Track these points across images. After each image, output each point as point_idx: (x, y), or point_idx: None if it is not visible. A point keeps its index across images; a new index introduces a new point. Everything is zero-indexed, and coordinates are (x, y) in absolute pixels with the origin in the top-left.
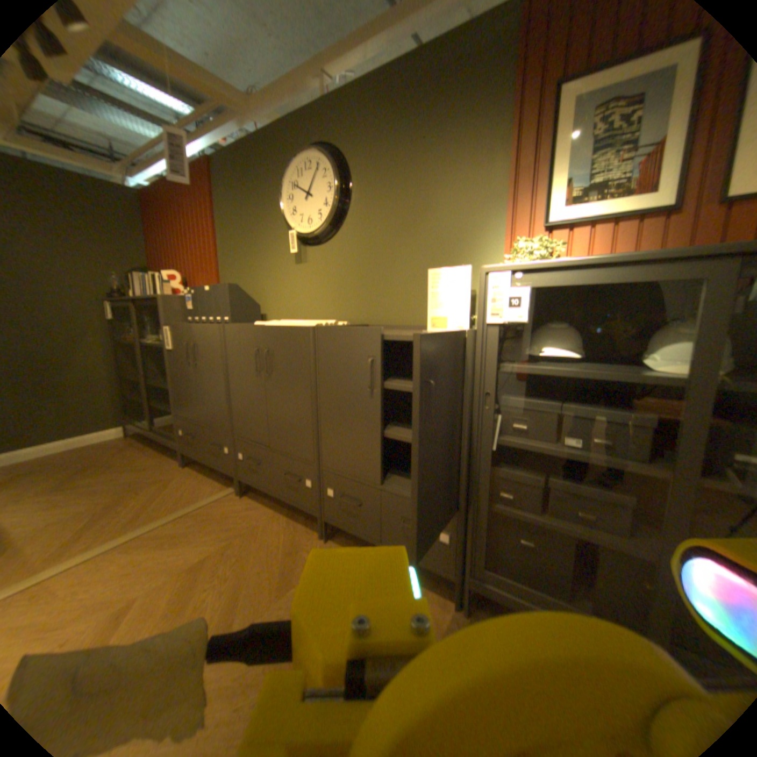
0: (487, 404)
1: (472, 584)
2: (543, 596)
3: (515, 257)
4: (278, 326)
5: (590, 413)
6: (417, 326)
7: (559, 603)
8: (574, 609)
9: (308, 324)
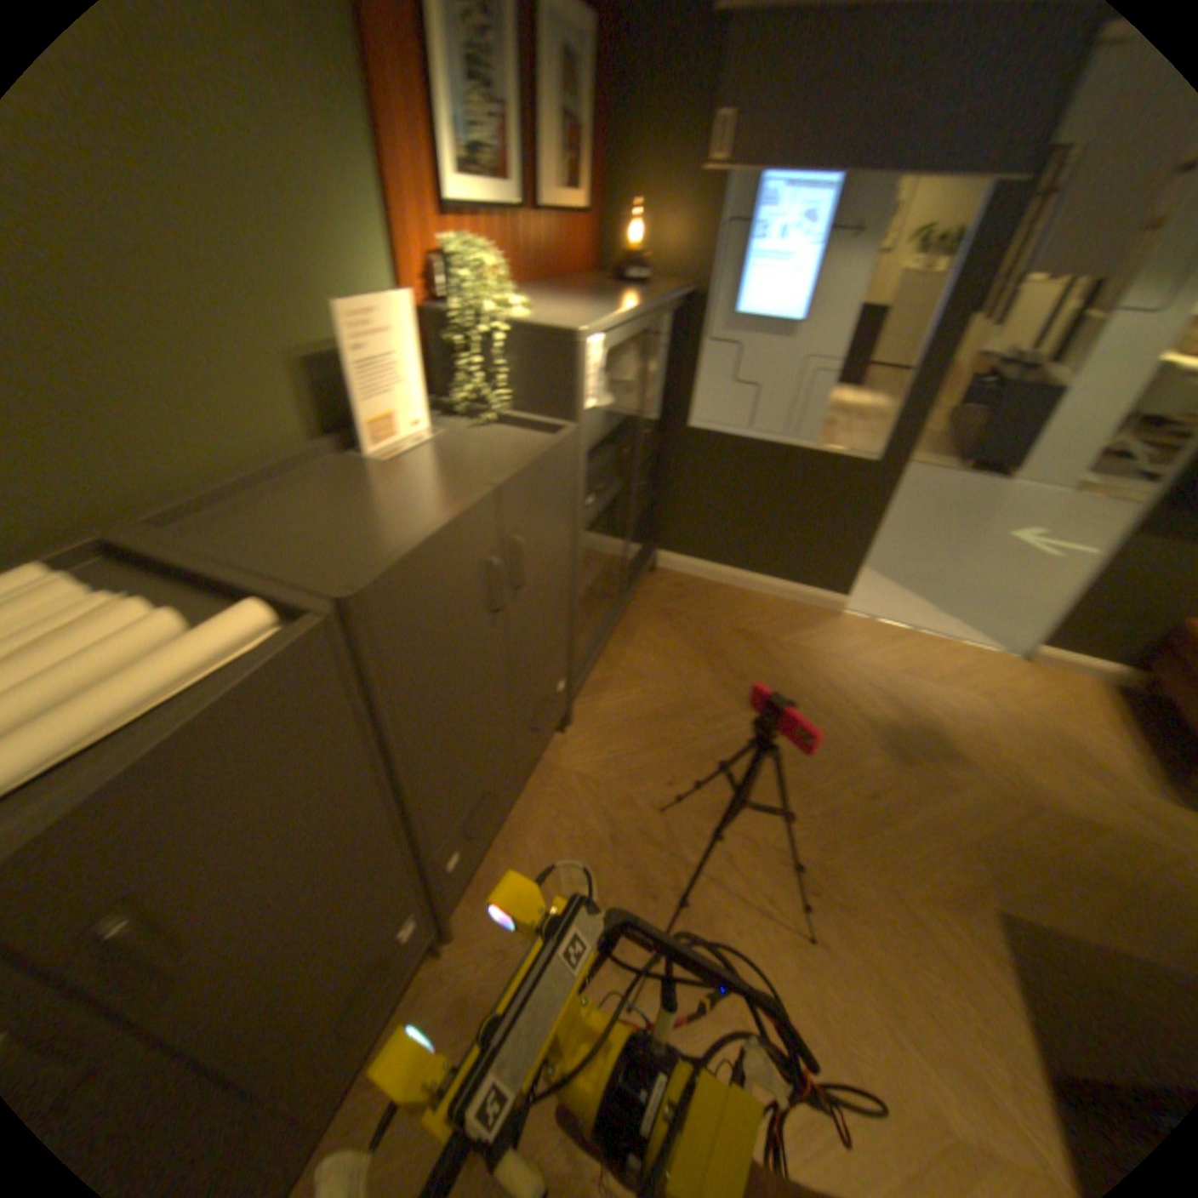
0: (583, 511)
1: (577, 692)
2: (599, 636)
3: (489, 283)
4: (135, 763)
5: (598, 467)
6: (295, 456)
7: (604, 629)
8: (608, 623)
9: (230, 635)
